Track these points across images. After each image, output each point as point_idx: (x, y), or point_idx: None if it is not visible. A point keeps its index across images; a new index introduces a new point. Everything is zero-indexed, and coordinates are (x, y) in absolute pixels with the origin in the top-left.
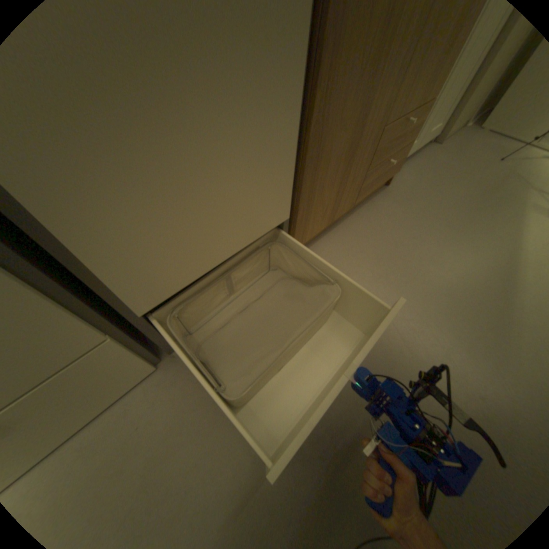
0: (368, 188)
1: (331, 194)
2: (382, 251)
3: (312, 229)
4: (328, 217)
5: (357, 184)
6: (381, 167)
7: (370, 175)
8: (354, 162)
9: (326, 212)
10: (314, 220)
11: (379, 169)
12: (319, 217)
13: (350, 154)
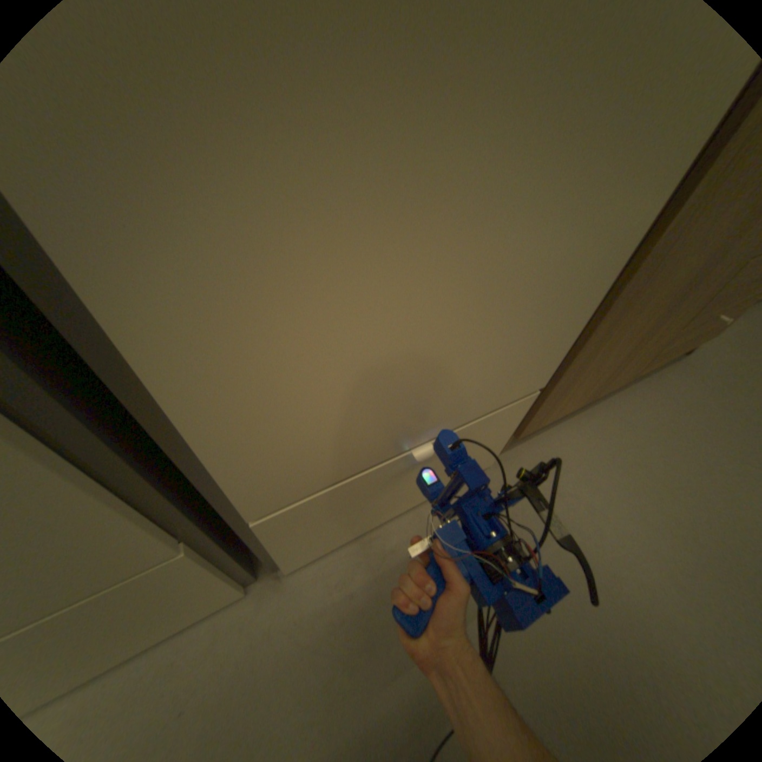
0: (668, 354)
1: (619, 356)
2: (683, 473)
3: (563, 406)
4: (593, 392)
5: (659, 345)
6: (703, 324)
7: (682, 334)
8: (677, 309)
9: (595, 383)
10: (573, 394)
11: (699, 326)
12: (581, 390)
13: (681, 295)
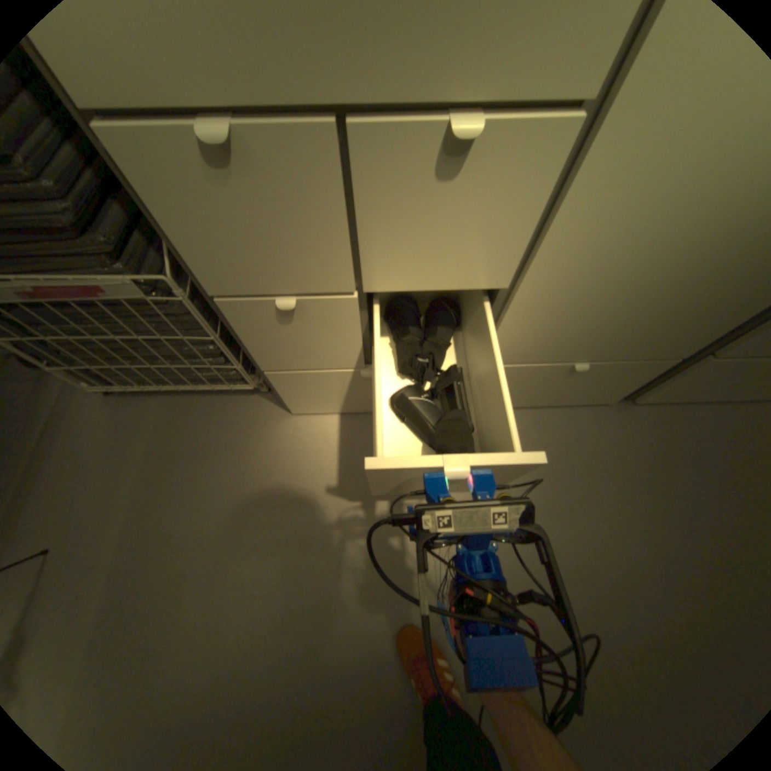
0: None
1: None
2: None
3: None
4: None
5: None
6: None
7: None
8: None
9: None
10: None
11: None
12: None
13: None
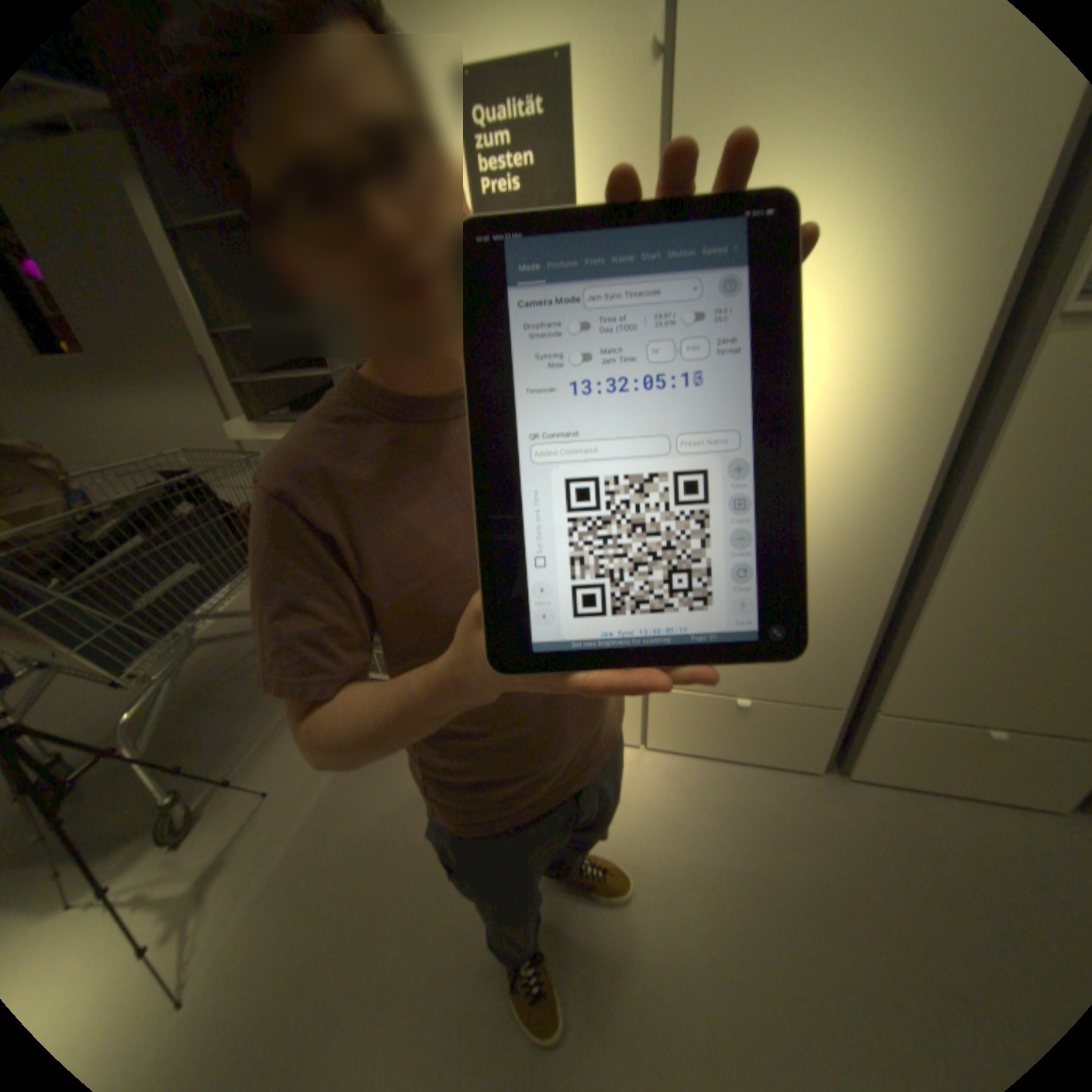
0: None
1: None
2: None
3: None
4: None
5: None
6: None
7: None
8: None
9: None
10: None
11: None
12: None
13: None
